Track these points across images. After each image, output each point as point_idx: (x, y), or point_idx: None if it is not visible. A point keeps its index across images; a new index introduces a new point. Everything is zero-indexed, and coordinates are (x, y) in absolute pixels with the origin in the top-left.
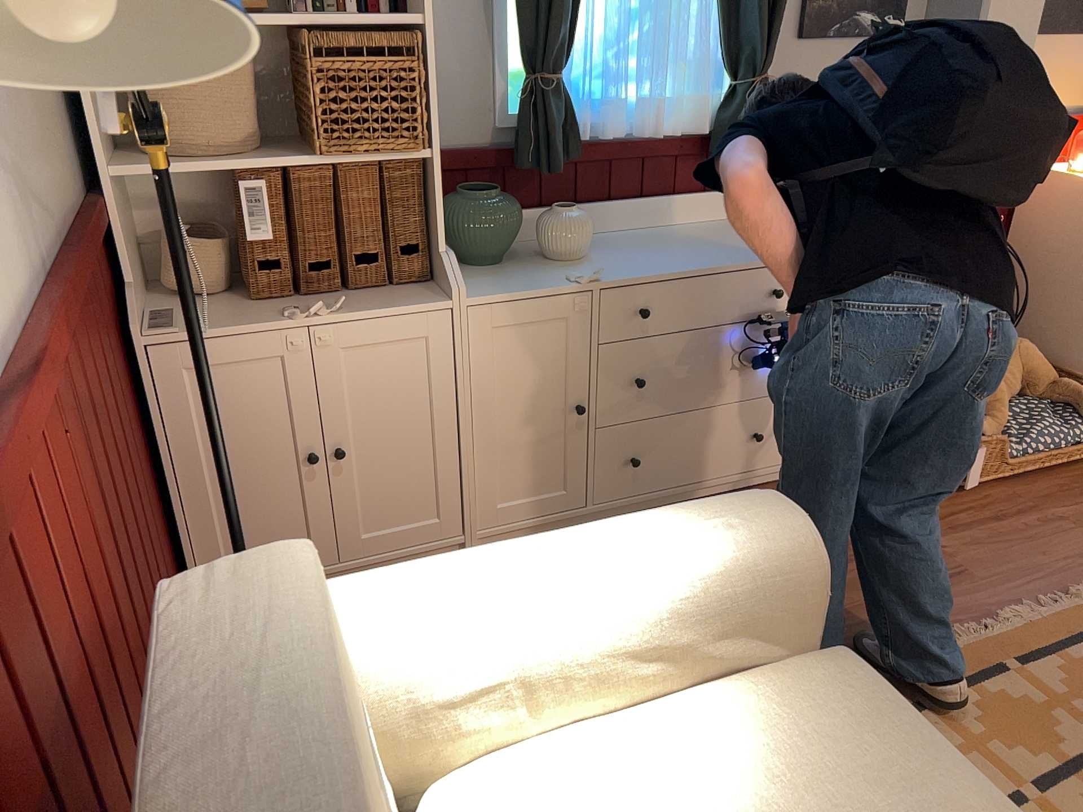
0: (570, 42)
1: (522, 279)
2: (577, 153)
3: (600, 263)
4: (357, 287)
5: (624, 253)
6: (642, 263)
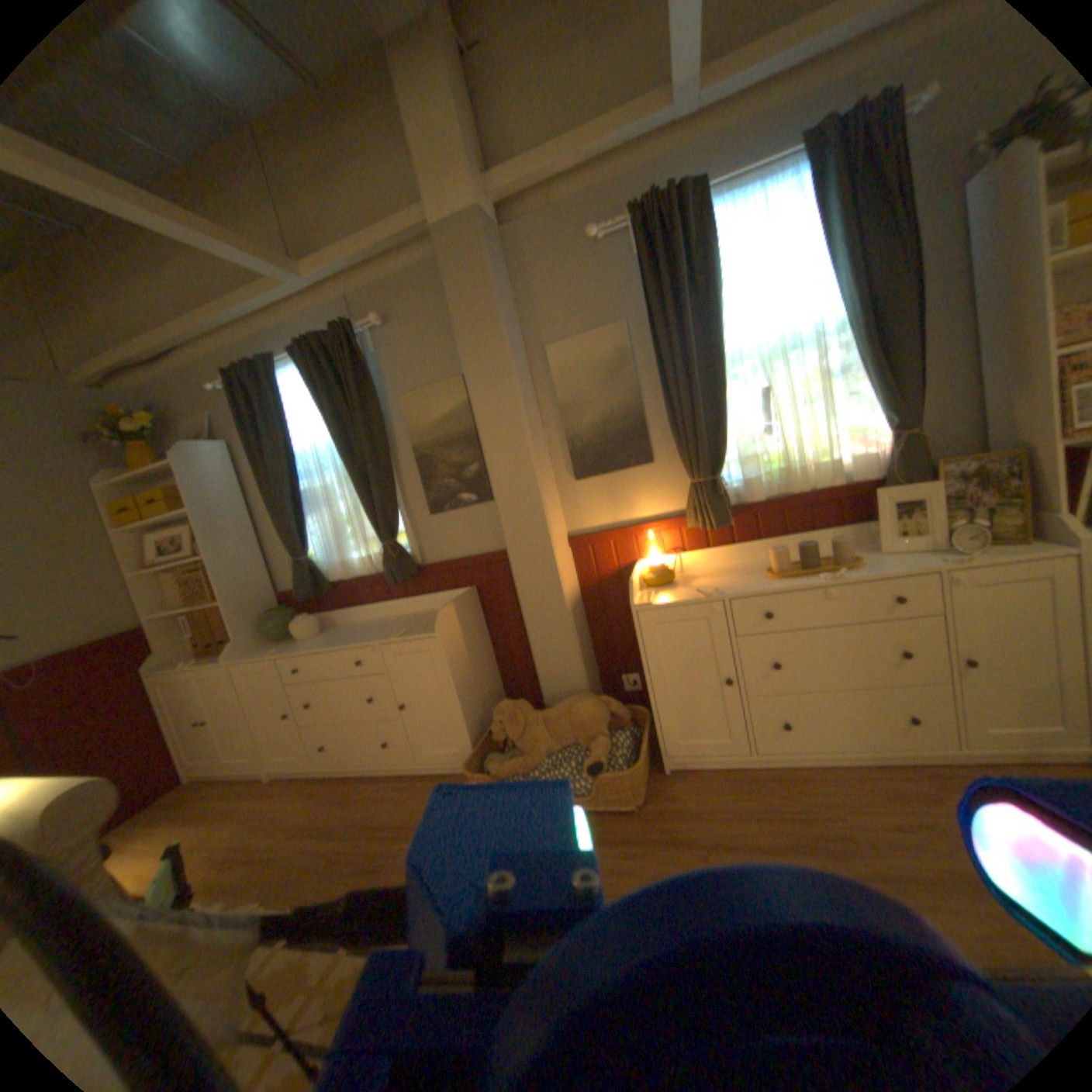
0: (301, 543)
1: (263, 652)
2: (328, 587)
3: (305, 642)
4: (222, 653)
5: (326, 636)
6: (313, 643)
